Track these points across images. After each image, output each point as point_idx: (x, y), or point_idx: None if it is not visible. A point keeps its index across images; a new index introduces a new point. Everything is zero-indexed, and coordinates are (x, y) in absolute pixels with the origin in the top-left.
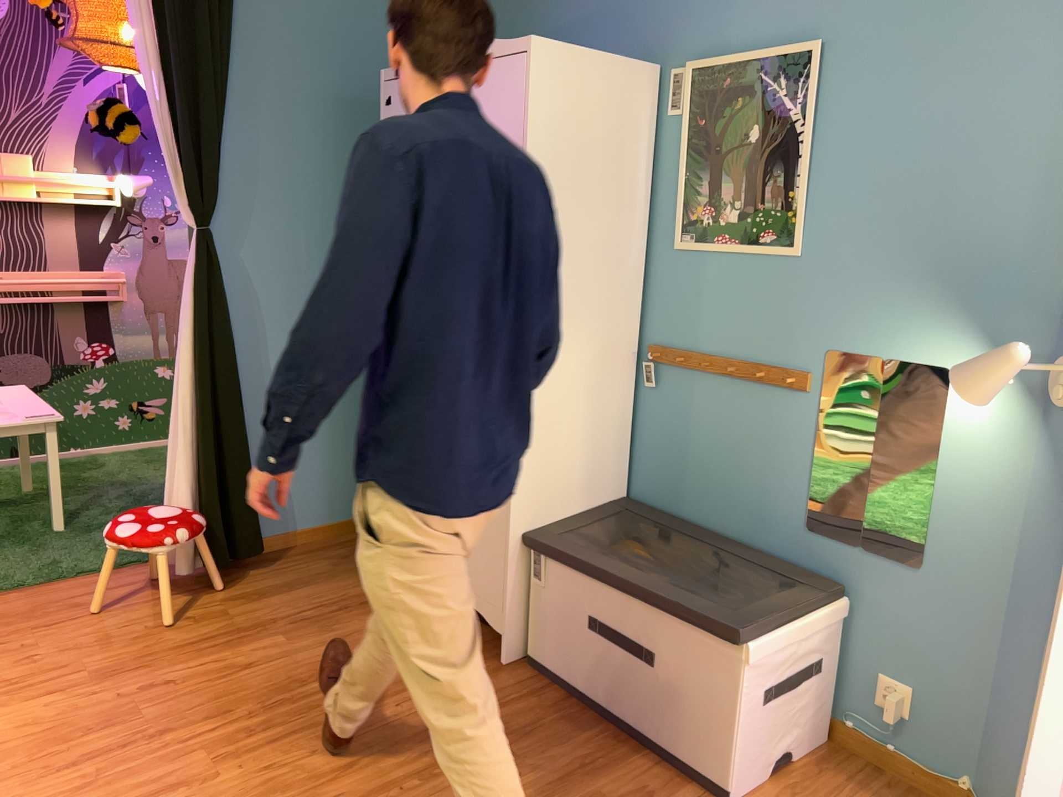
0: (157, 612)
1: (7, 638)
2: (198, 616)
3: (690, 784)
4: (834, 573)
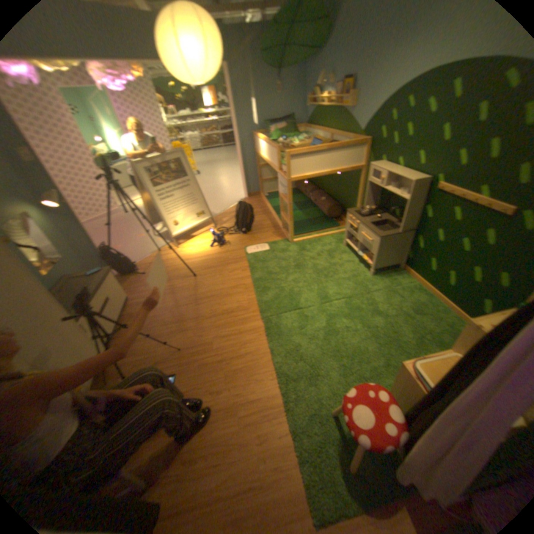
0: (192, 483)
1: (270, 480)
2: (176, 464)
3: (126, 304)
4: (53, 278)
